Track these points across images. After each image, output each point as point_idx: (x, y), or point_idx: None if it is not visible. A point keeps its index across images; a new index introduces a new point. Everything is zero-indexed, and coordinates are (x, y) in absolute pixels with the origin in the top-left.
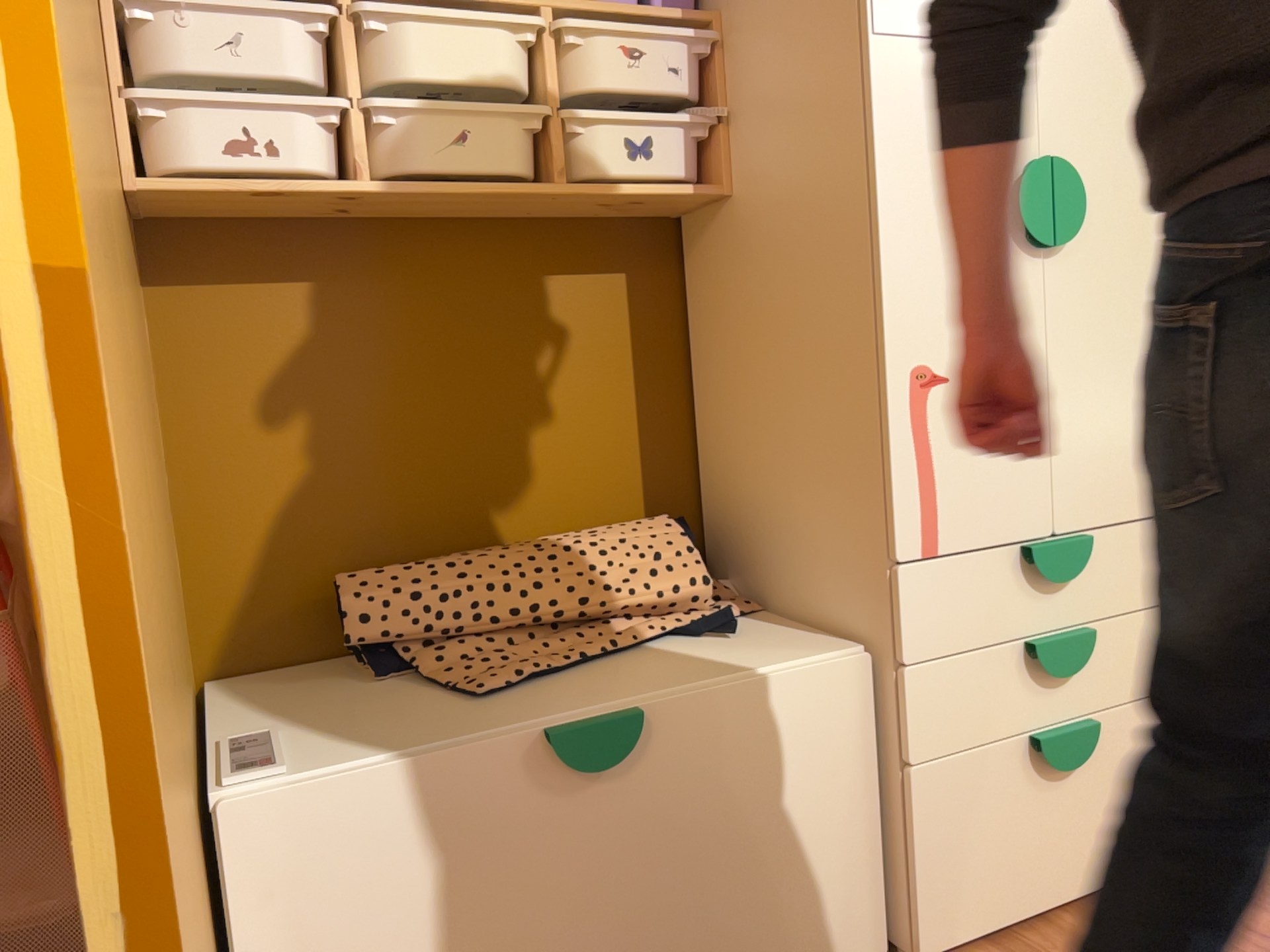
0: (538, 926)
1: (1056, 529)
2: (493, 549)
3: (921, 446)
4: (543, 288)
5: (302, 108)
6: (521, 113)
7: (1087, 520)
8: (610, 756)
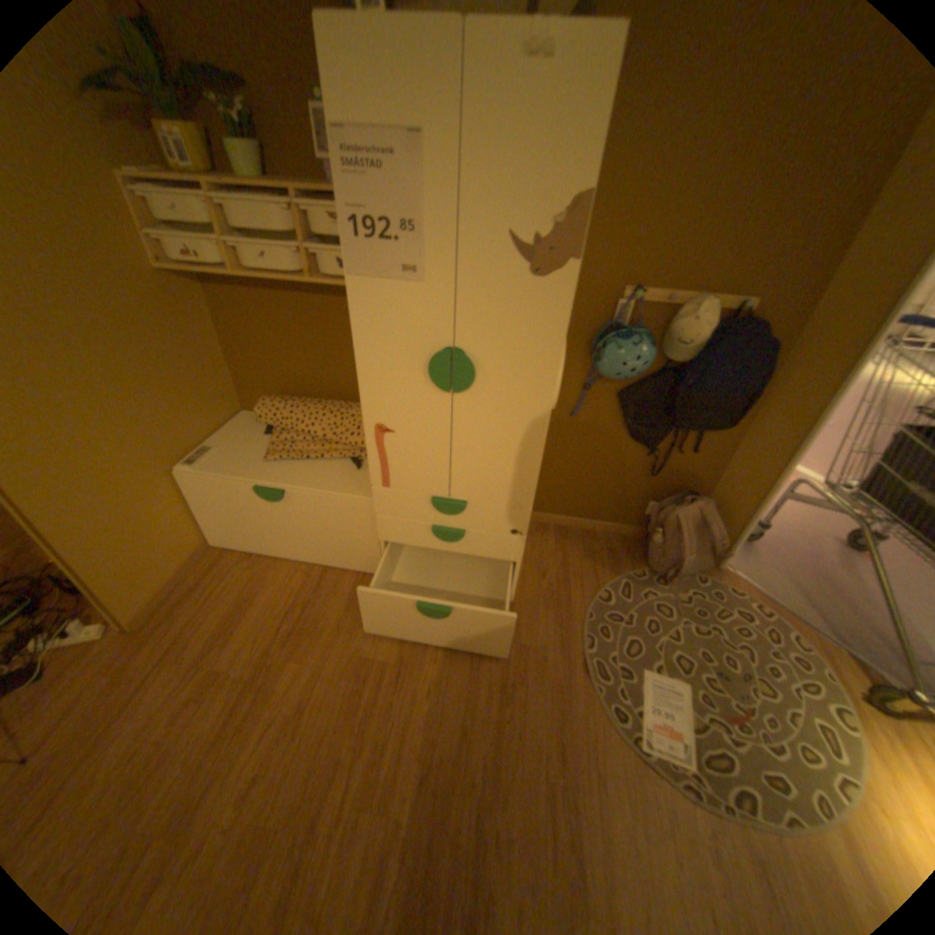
0: (264, 525)
1: (448, 496)
2: (312, 403)
3: (379, 451)
4: (342, 304)
5: (199, 238)
6: (282, 245)
7: (467, 497)
8: (272, 499)
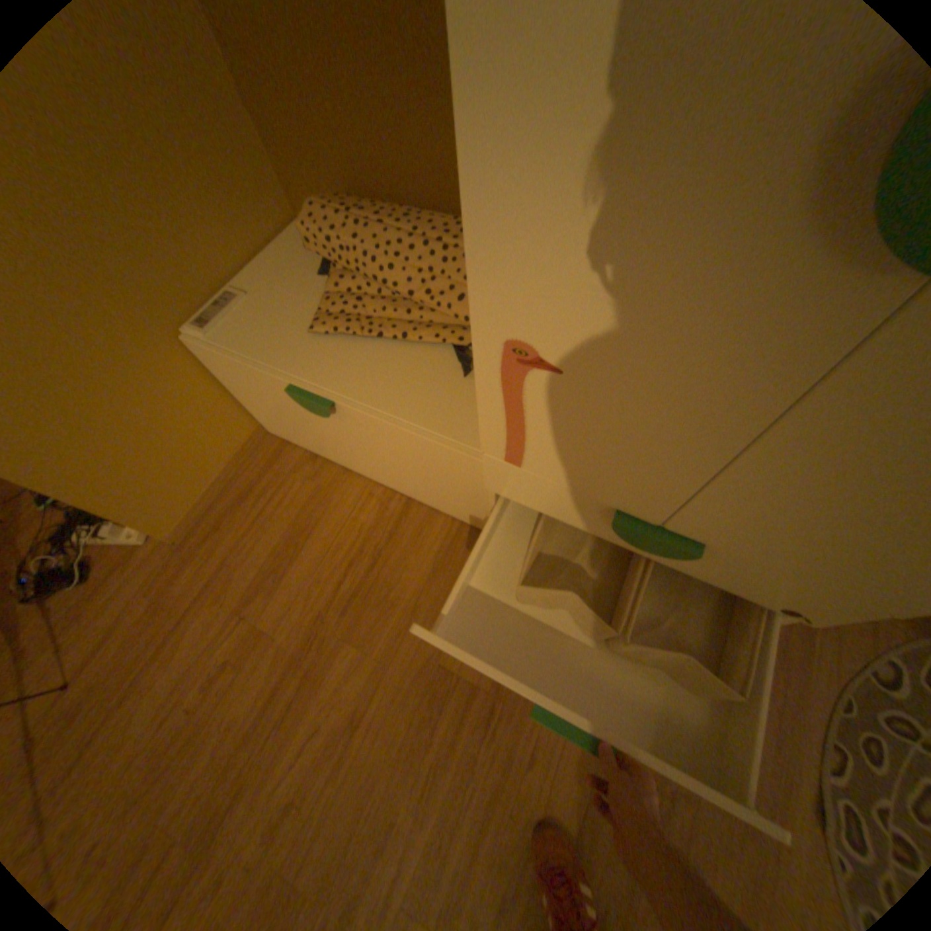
0: (321, 433)
1: (662, 524)
2: (394, 215)
3: (509, 401)
4: None
5: None
6: None
7: (714, 541)
8: (317, 410)
